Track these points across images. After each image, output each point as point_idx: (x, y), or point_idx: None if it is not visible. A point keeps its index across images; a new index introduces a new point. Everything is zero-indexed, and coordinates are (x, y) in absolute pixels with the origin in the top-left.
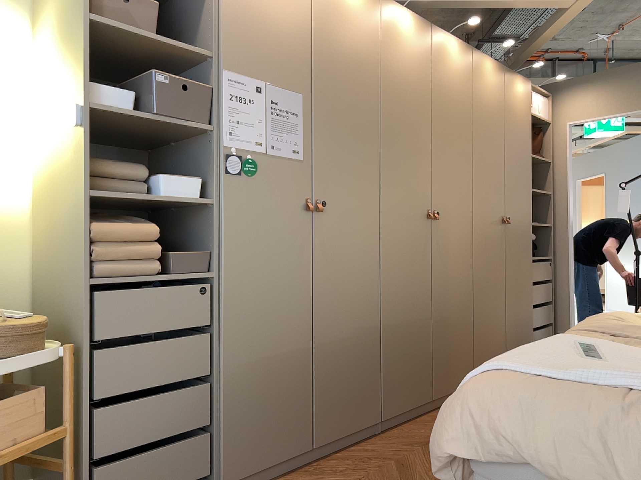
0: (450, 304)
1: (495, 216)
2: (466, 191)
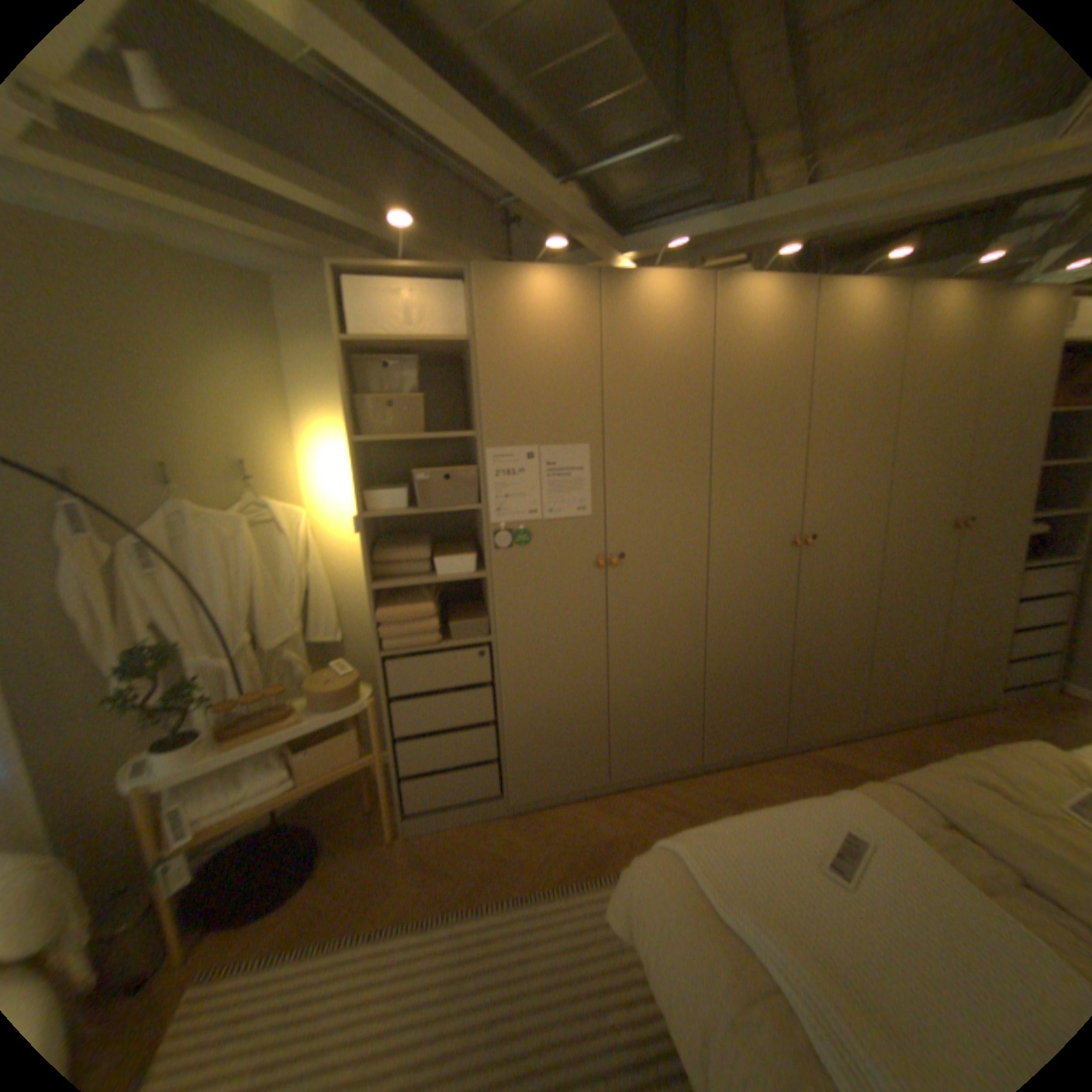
0: (838, 642)
1: (951, 518)
2: (884, 496)
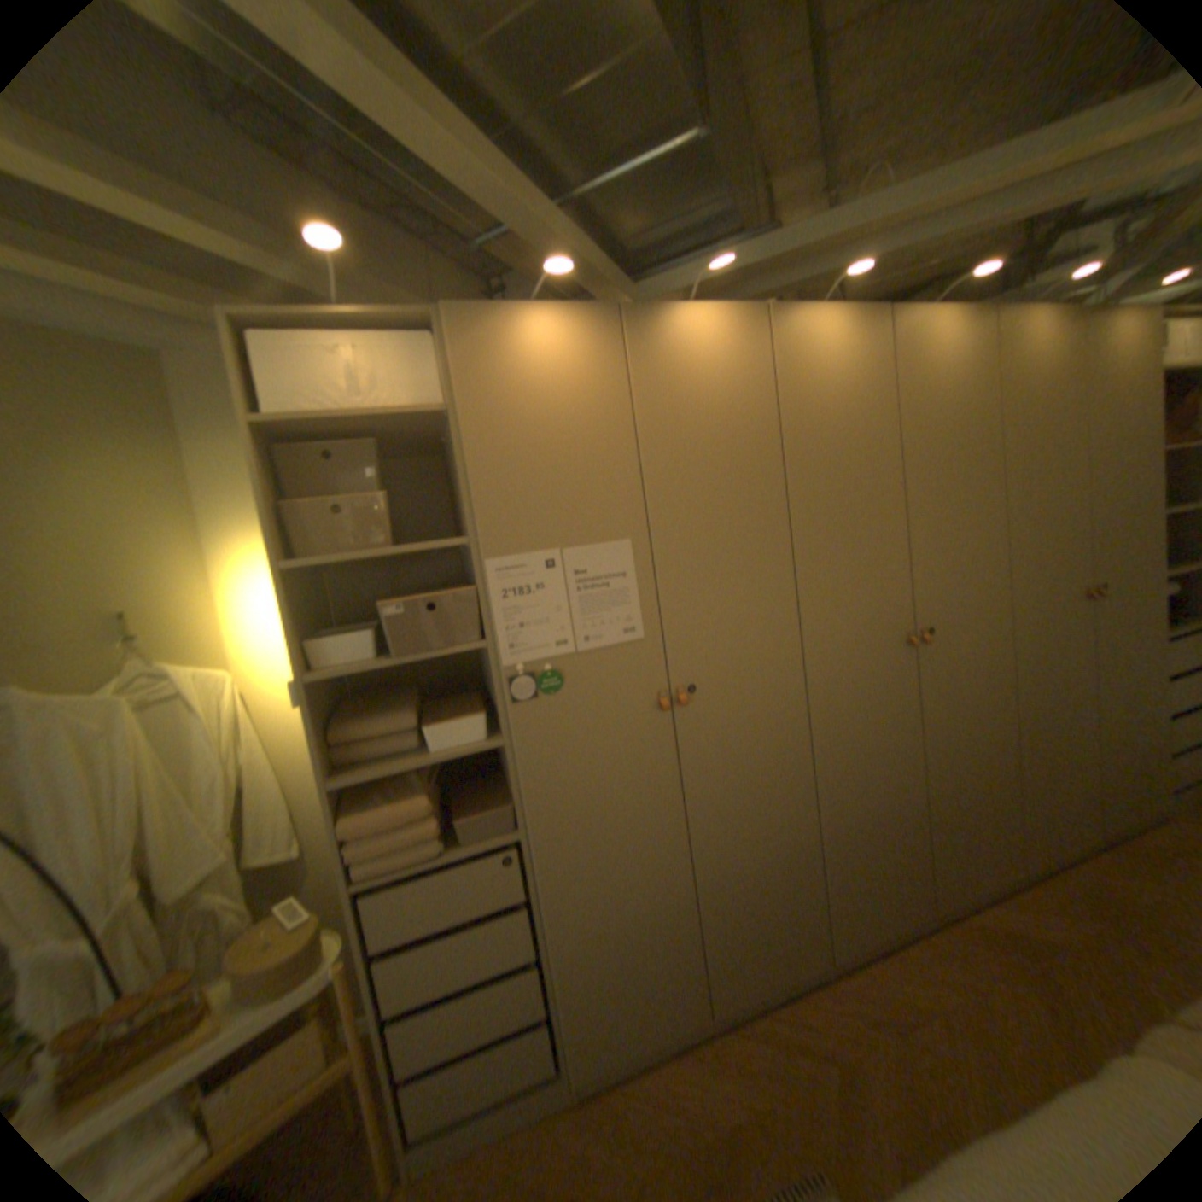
0: (978, 765)
1: (1081, 589)
2: (1004, 570)
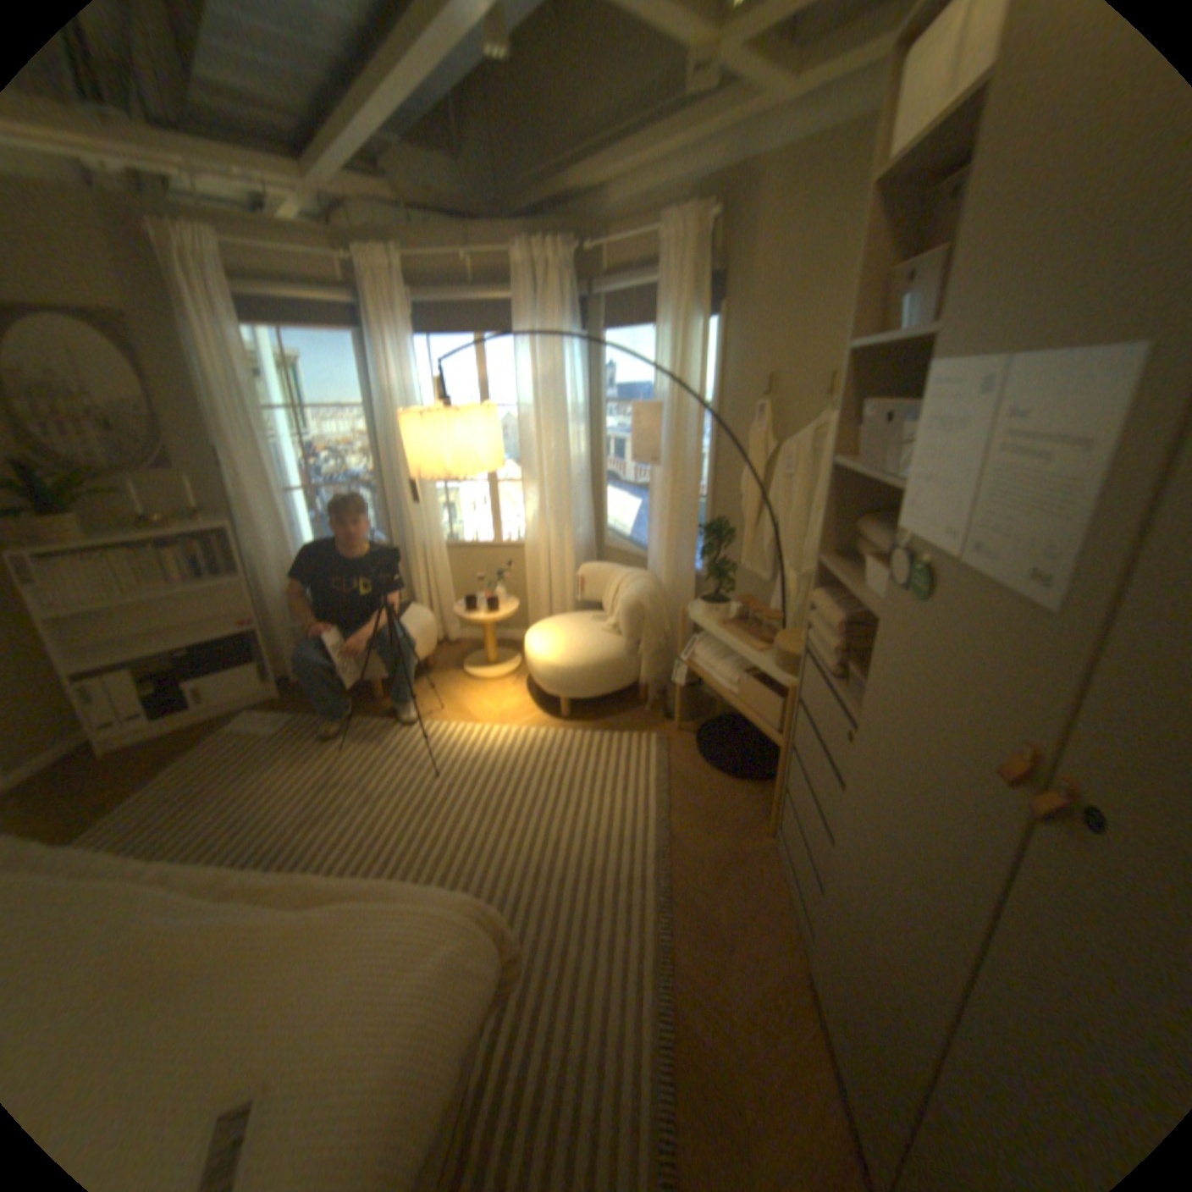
0: None
1: None
2: None
